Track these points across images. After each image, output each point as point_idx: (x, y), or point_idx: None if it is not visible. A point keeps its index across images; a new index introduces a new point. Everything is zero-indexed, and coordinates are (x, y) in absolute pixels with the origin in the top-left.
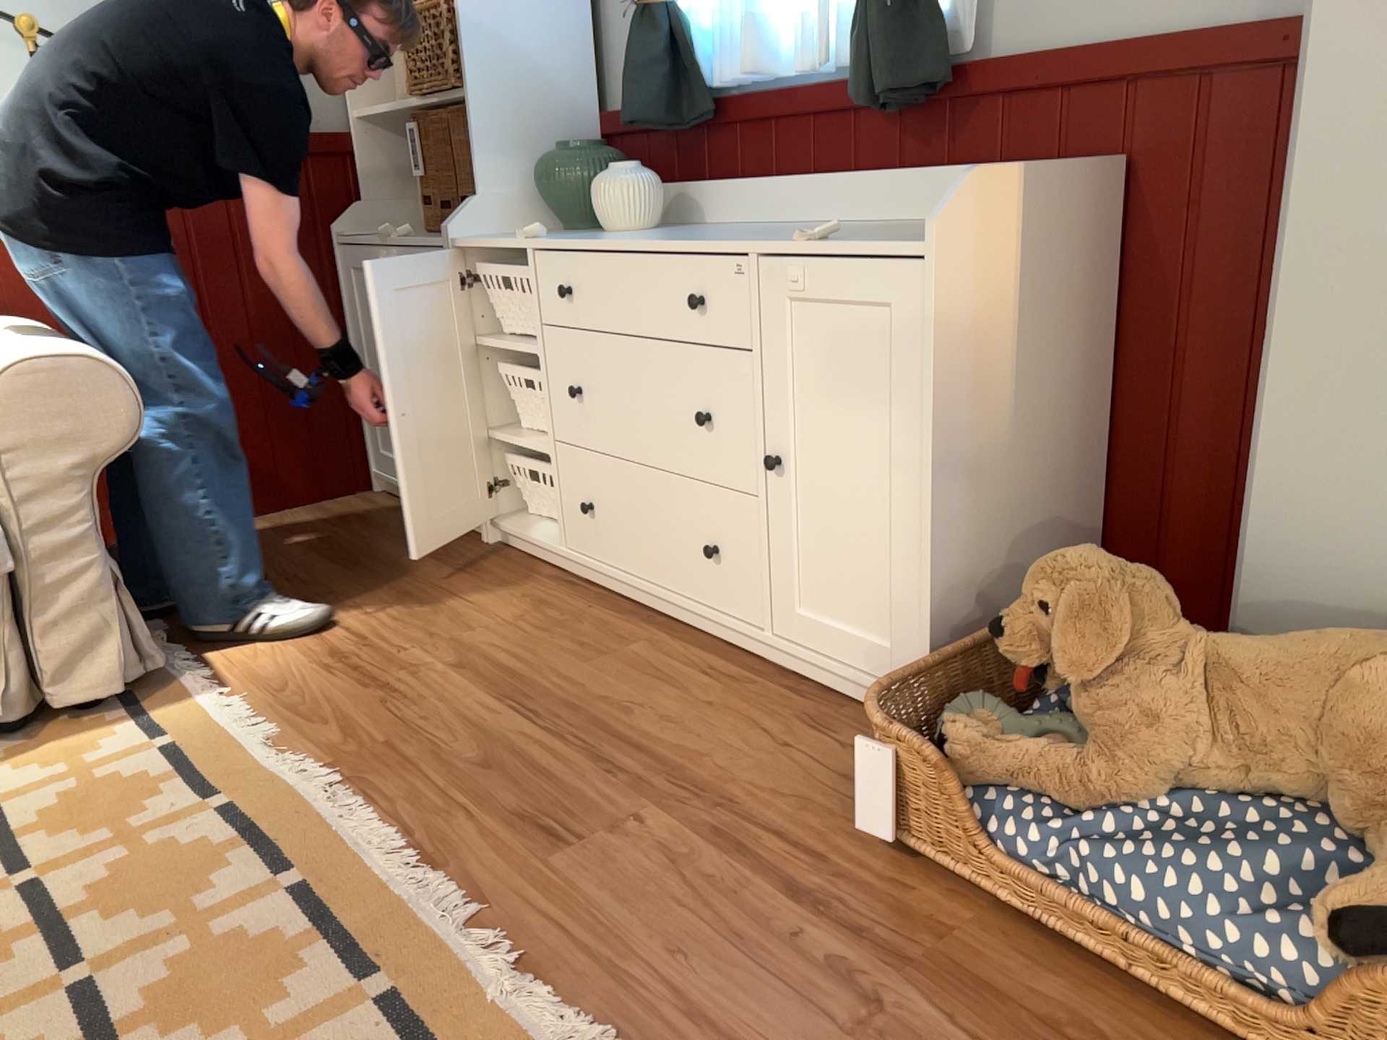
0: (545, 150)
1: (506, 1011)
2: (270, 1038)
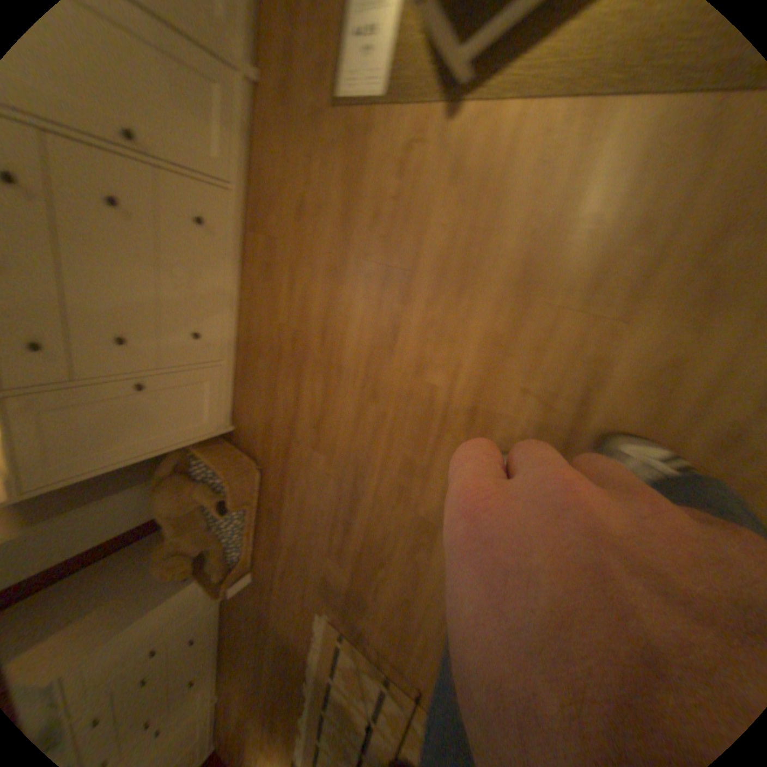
0: None
1: (314, 648)
2: (342, 698)
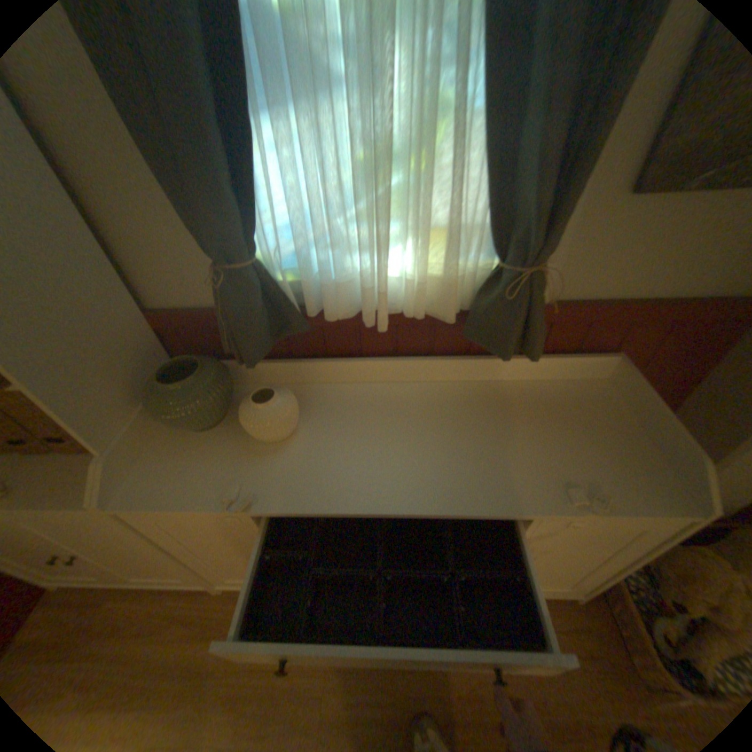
0: (124, 370)
1: None
2: None
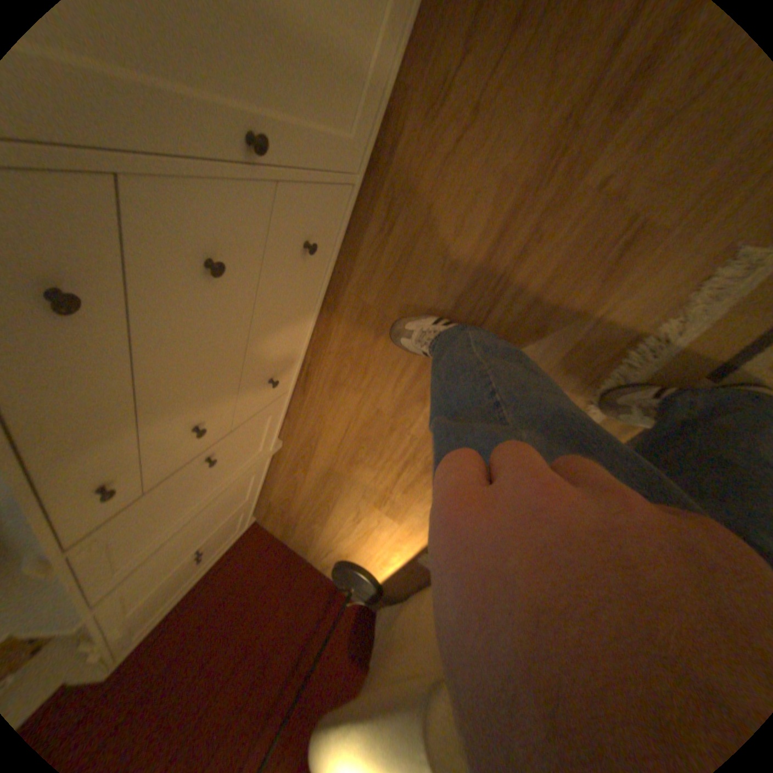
0: None
1: None
2: None
